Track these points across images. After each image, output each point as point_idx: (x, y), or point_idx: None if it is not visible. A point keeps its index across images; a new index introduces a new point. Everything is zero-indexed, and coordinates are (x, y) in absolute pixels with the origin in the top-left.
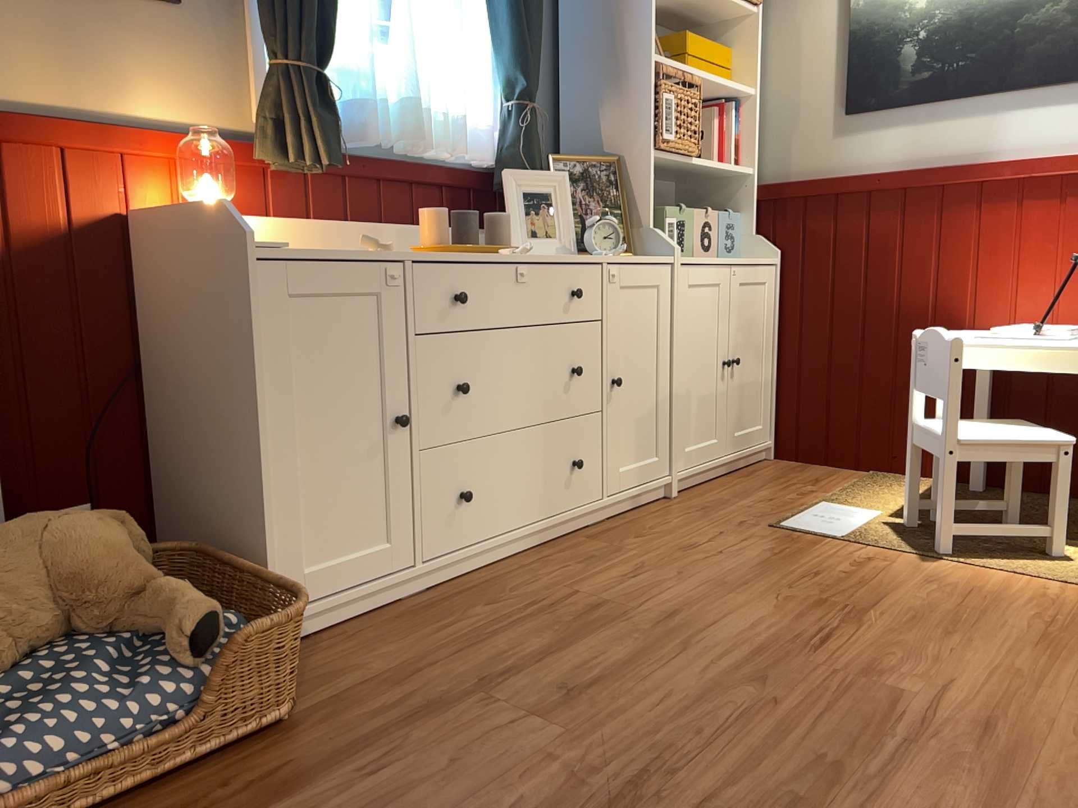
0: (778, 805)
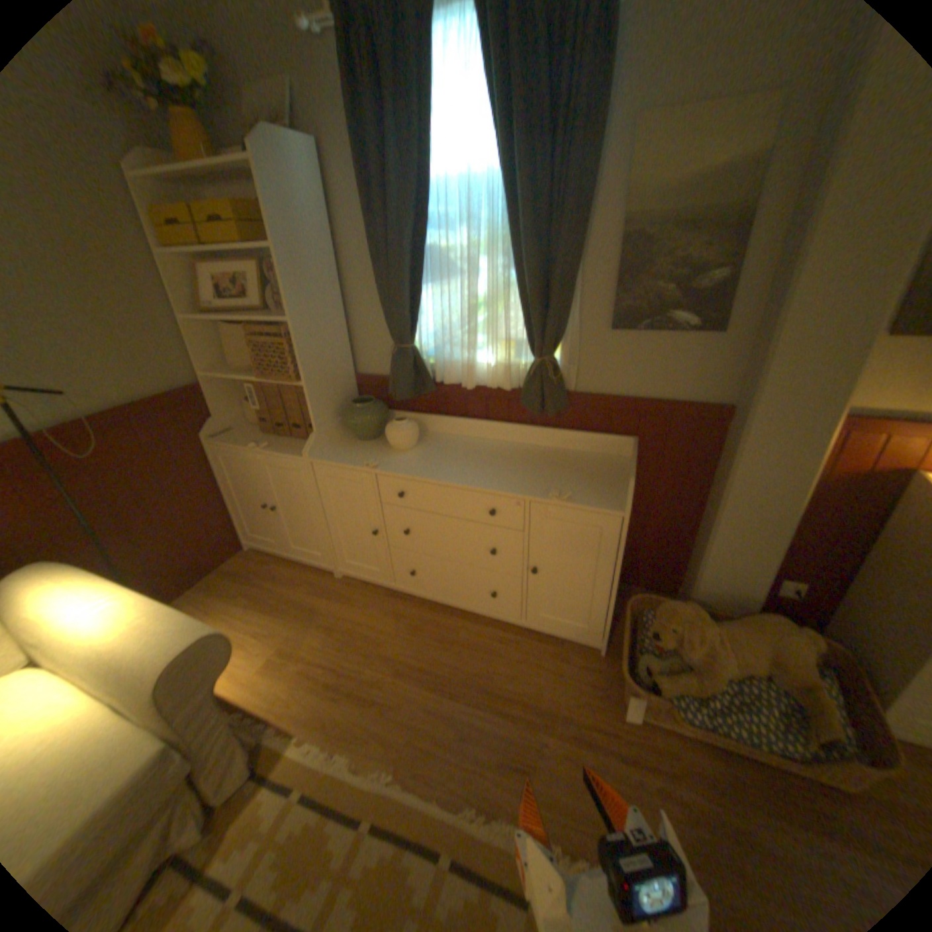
0: None
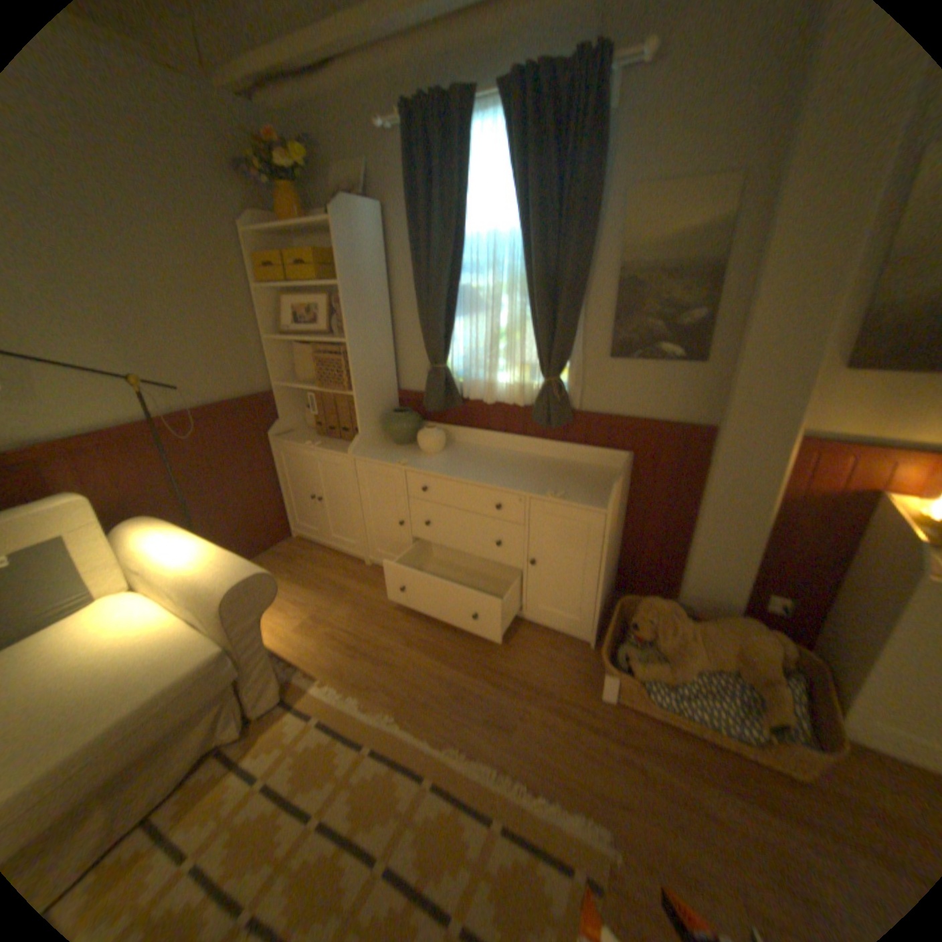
0: None
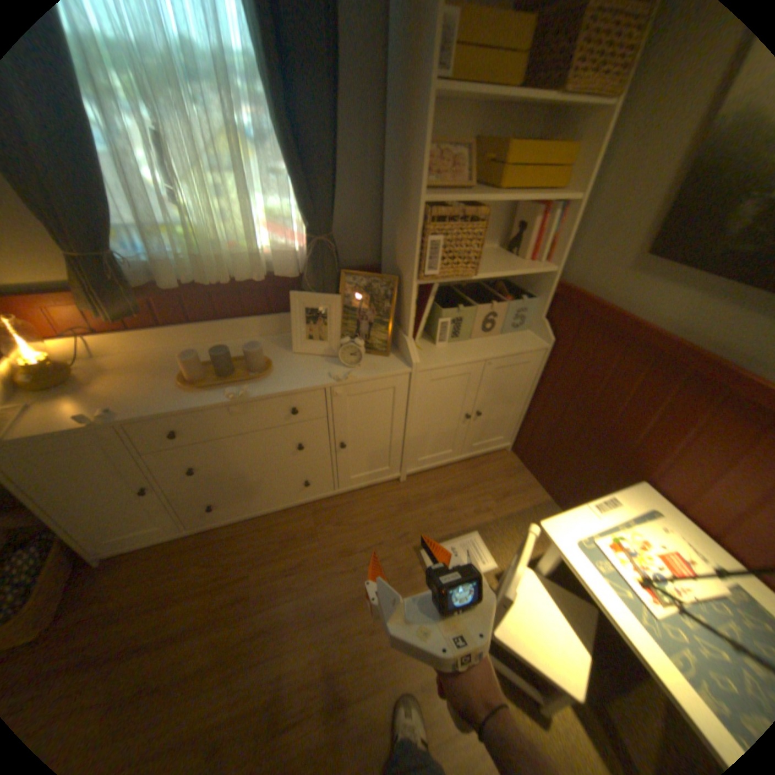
0: None
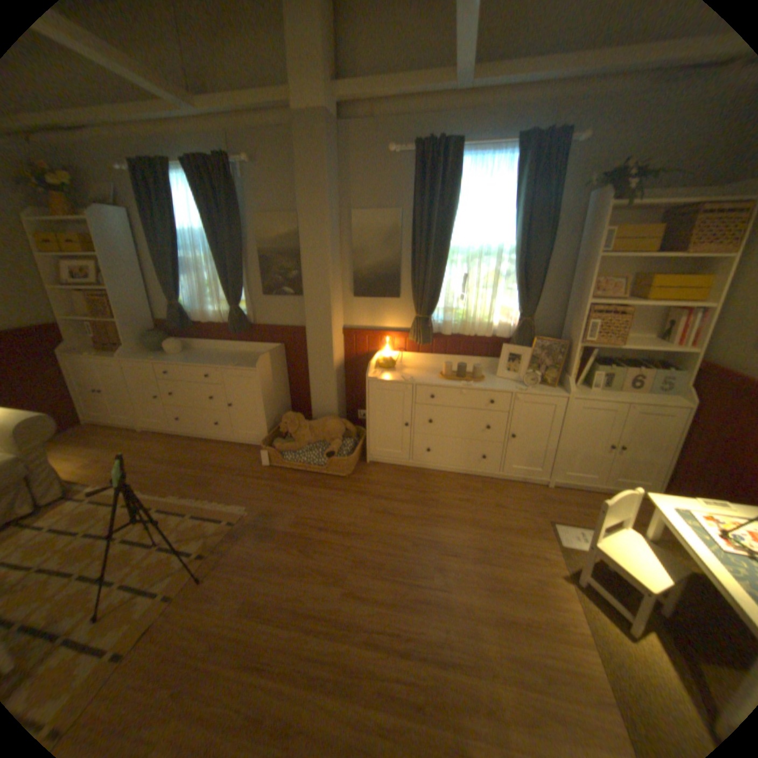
0: (361, 561)
